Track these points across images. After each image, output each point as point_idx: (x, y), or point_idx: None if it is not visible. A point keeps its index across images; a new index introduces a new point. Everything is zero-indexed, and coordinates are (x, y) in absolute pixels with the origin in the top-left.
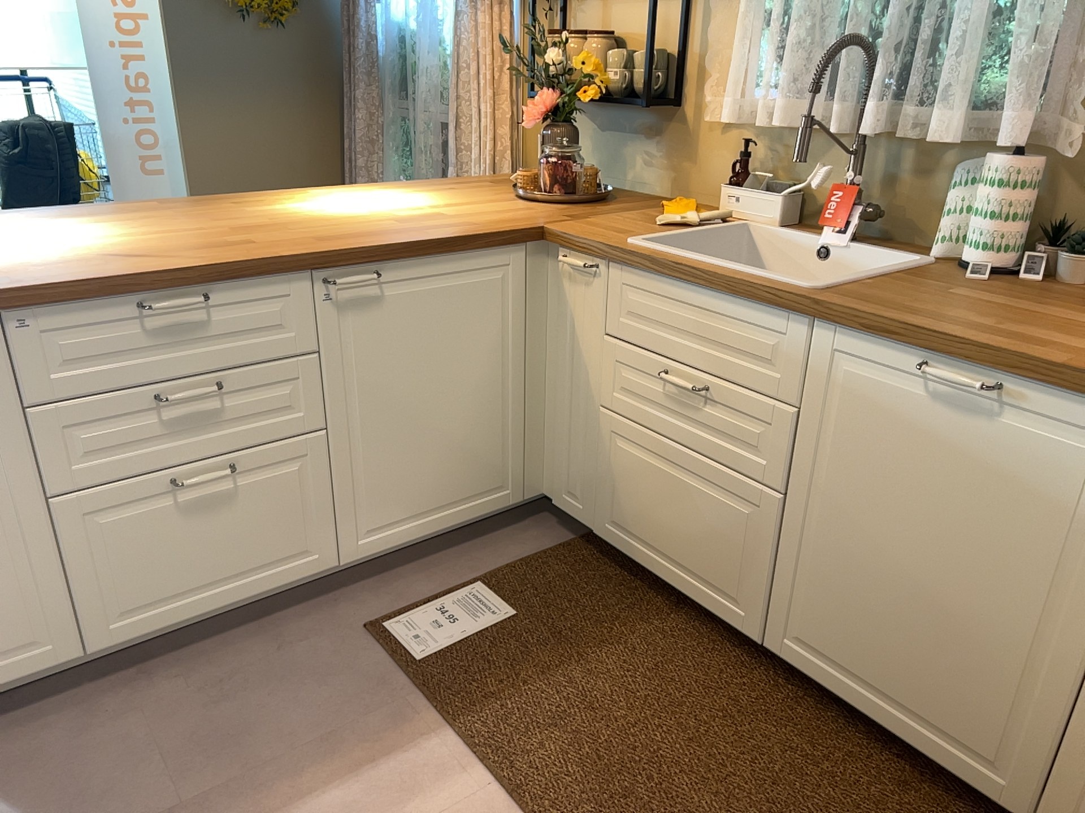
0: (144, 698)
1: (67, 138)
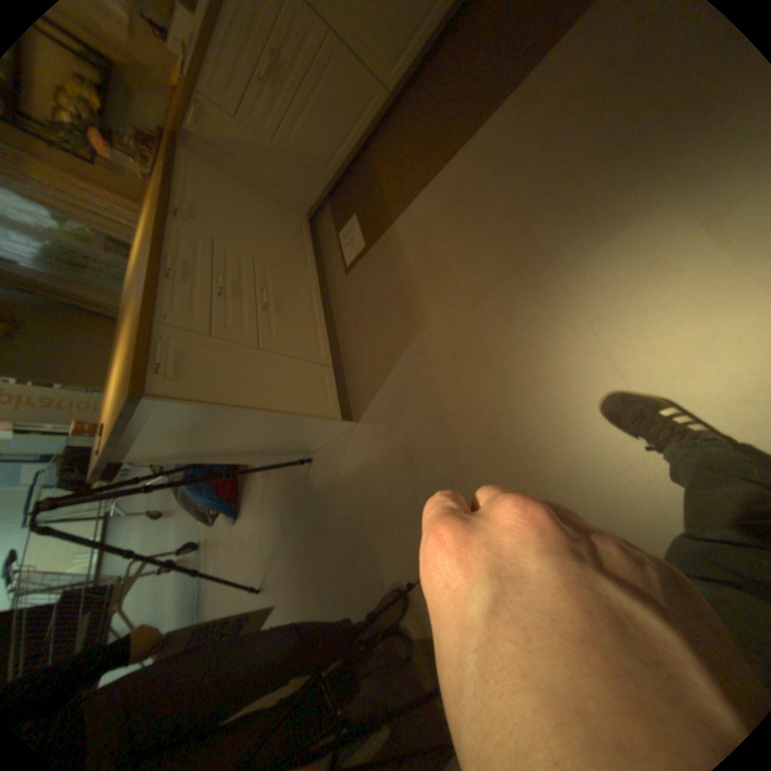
0: (356, 349)
1: (75, 451)
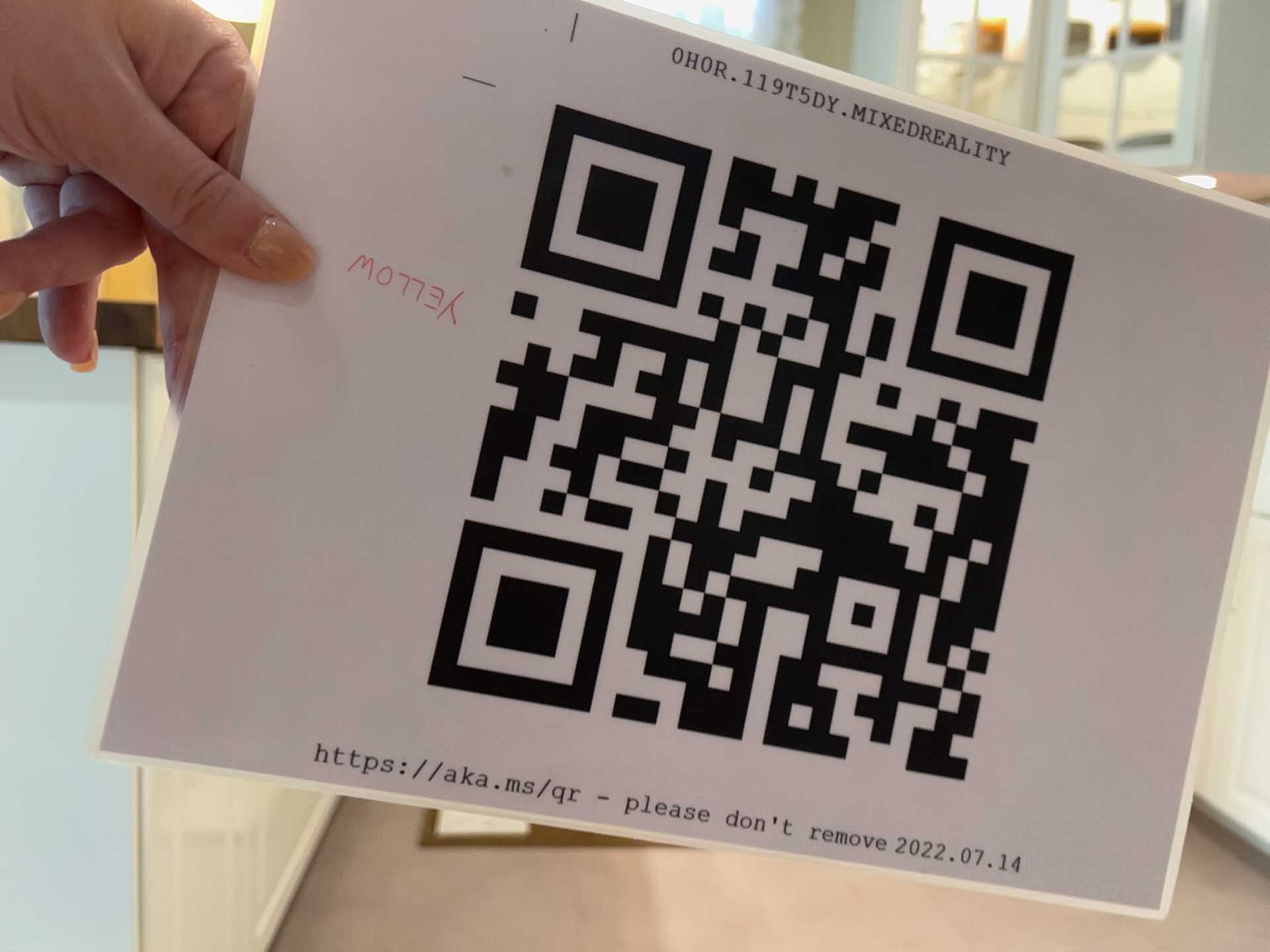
0: None
1: None
